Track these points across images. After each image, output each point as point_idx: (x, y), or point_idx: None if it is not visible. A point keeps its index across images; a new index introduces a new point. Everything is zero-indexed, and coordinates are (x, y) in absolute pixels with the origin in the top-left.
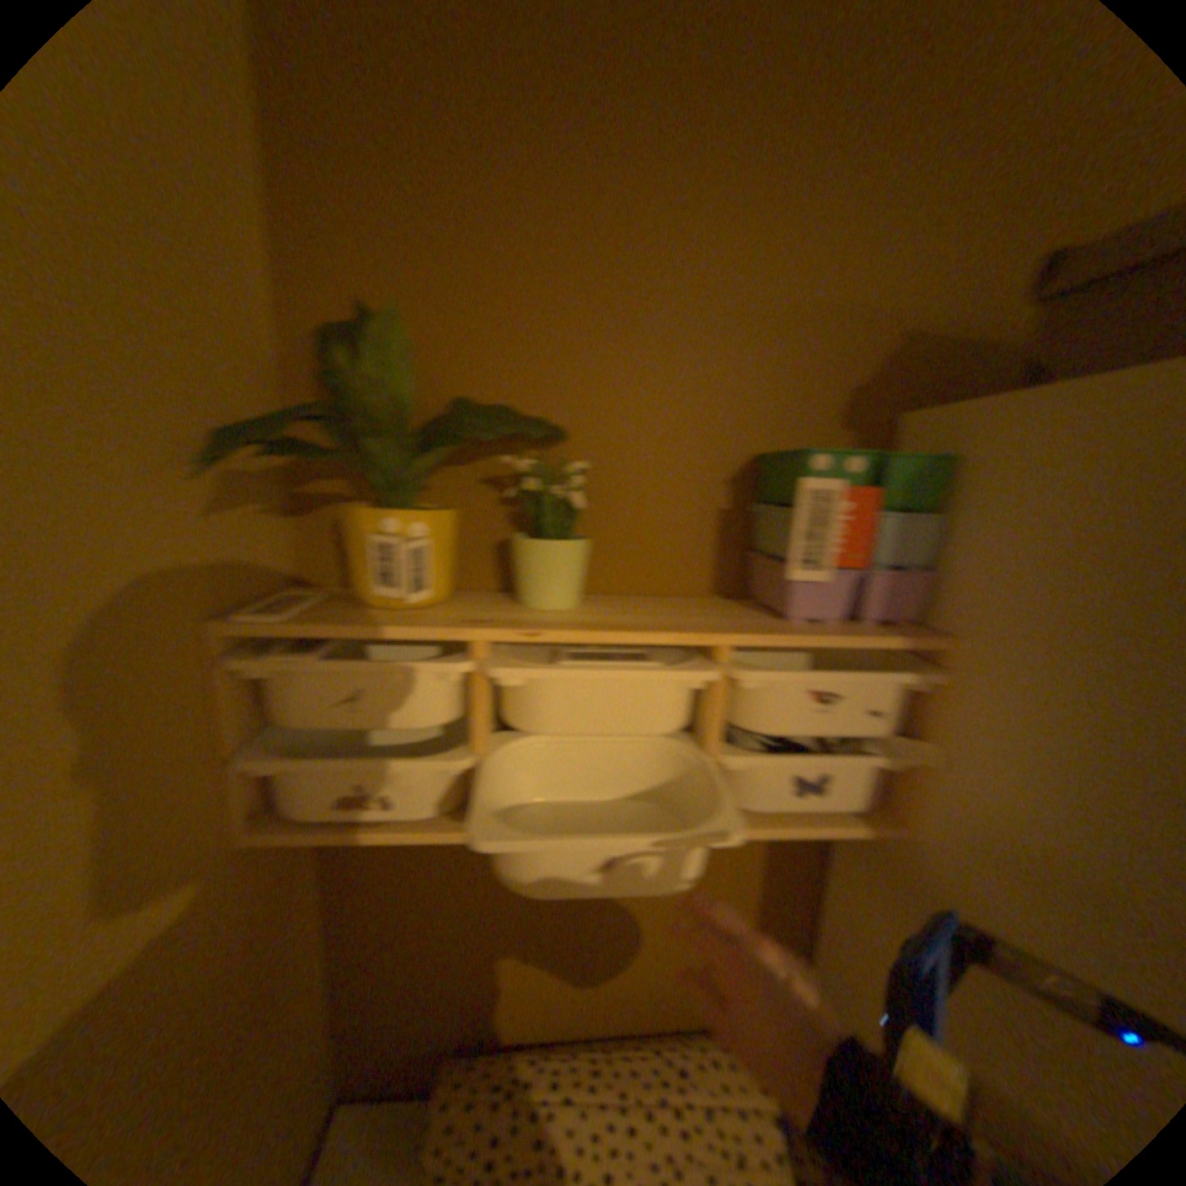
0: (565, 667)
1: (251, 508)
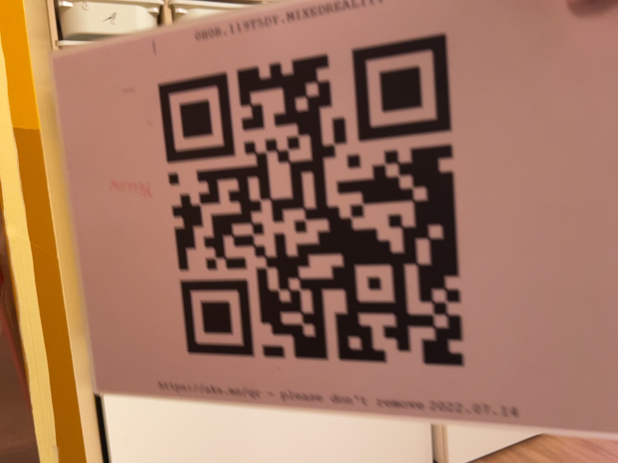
0: (202, 5)
1: None
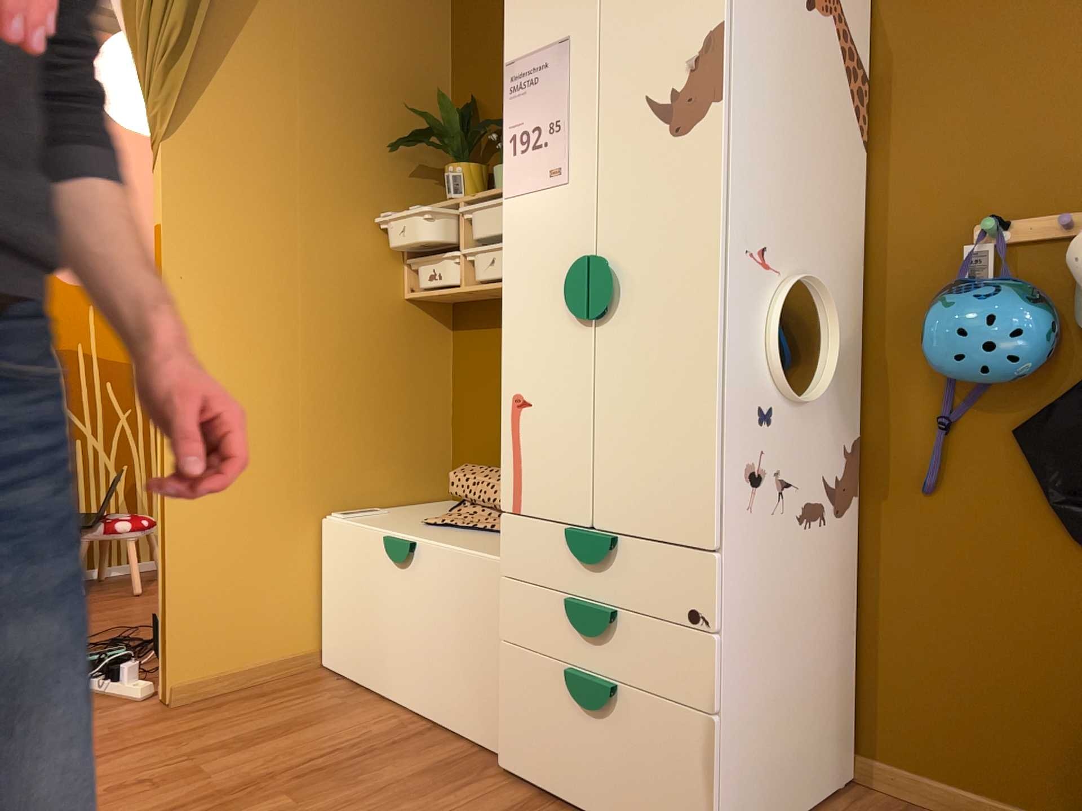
0: (478, 206)
1: (428, 181)
